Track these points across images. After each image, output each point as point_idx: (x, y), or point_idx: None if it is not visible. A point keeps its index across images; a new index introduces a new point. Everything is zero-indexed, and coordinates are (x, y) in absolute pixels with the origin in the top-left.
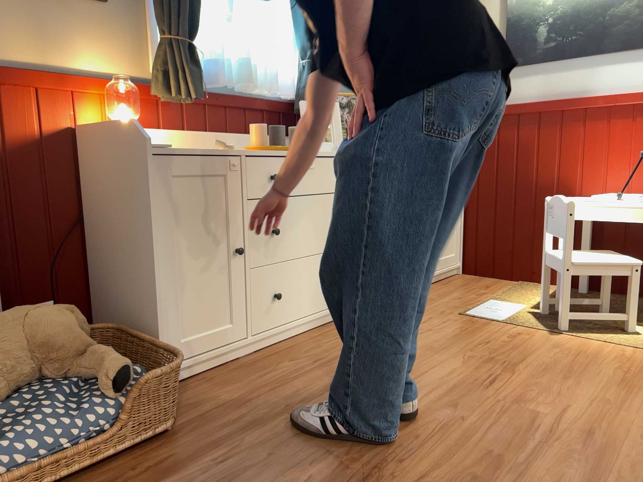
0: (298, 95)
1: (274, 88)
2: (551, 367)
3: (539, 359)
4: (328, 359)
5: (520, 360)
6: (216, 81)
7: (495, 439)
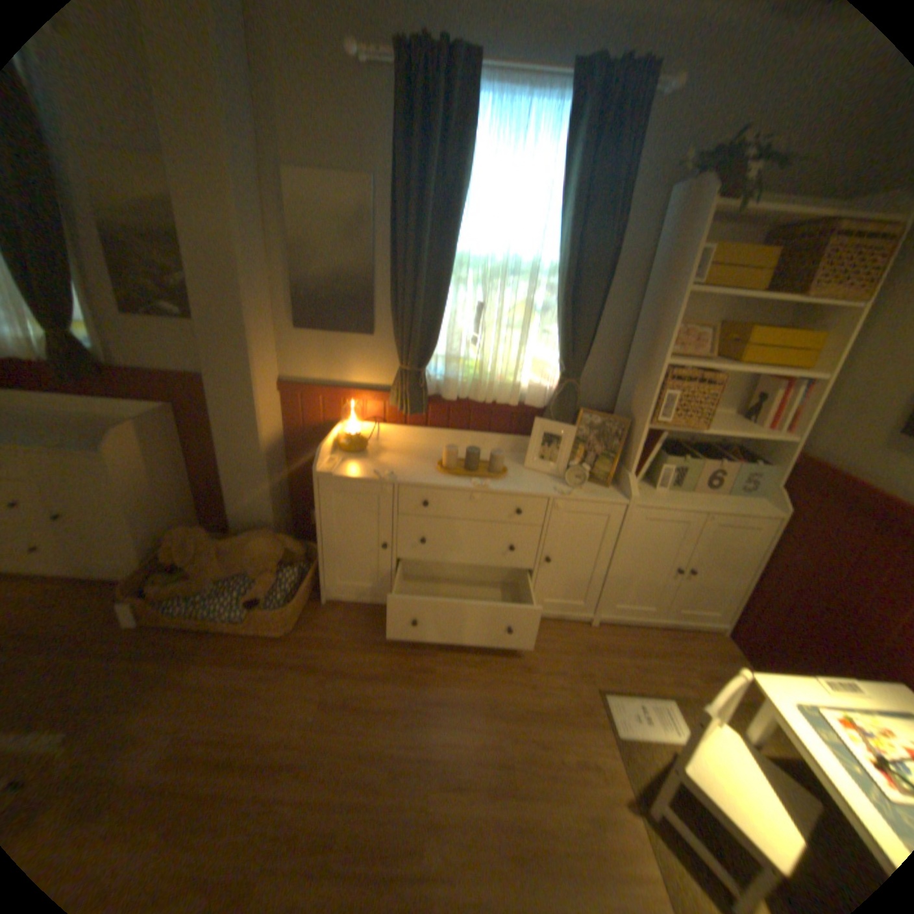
0: (548, 408)
1: (510, 404)
2: (534, 839)
3: (546, 819)
4: (418, 654)
5: (527, 800)
6: (446, 398)
7: (356, 837)
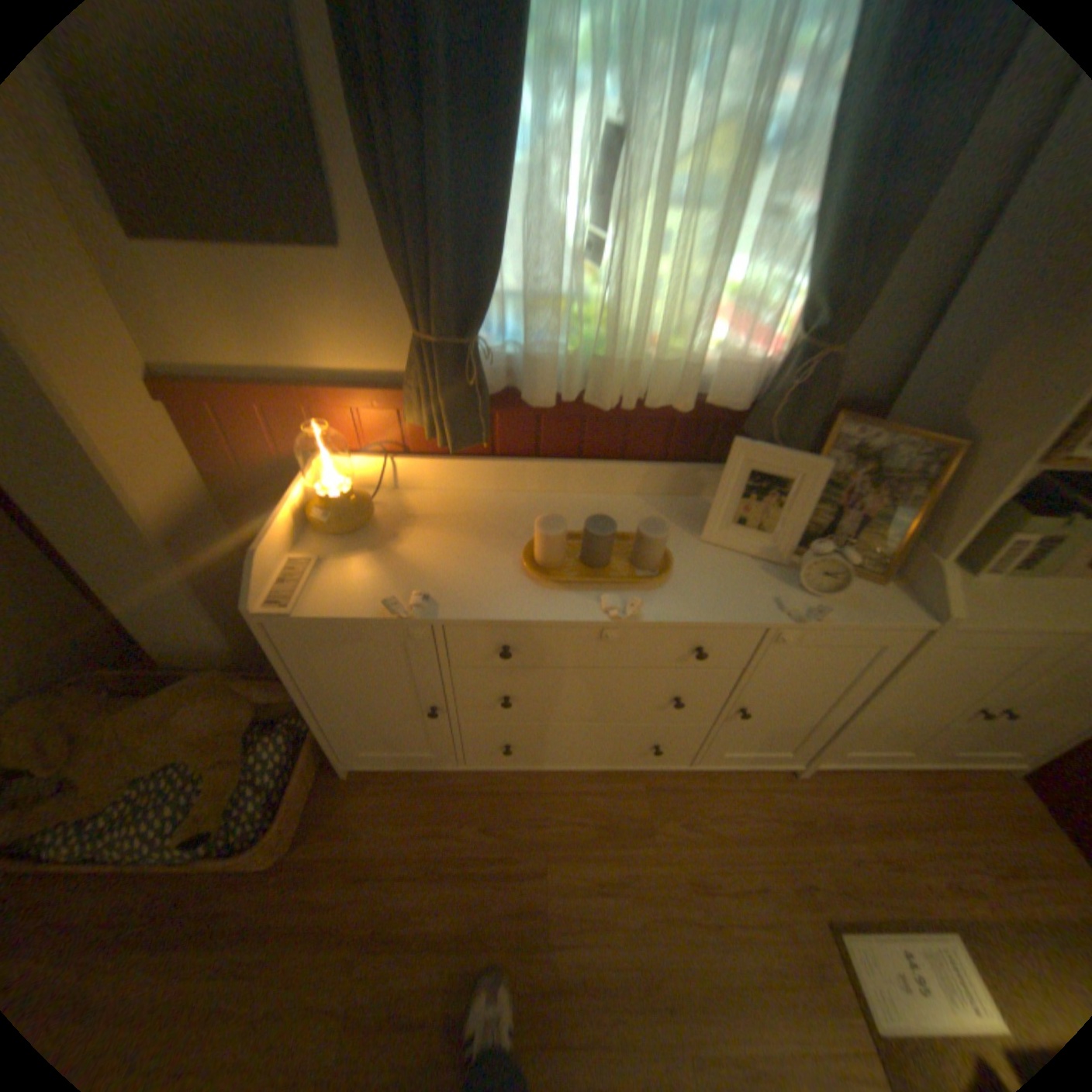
0: (760, 407)
1: (680, 406)
2: None
3: None
4: (515, 871)
5: None
6: (532, 399)
7: None
